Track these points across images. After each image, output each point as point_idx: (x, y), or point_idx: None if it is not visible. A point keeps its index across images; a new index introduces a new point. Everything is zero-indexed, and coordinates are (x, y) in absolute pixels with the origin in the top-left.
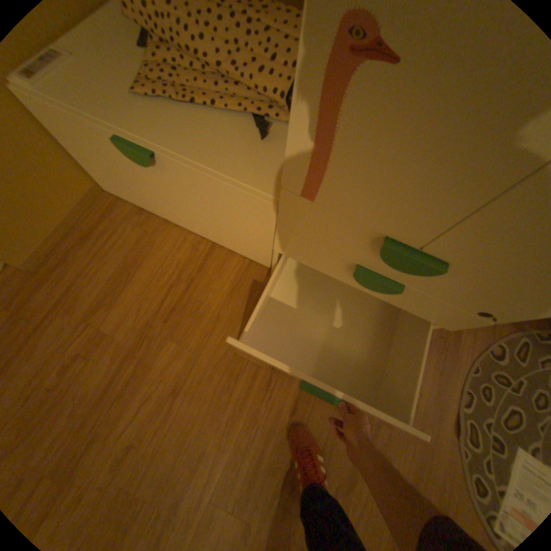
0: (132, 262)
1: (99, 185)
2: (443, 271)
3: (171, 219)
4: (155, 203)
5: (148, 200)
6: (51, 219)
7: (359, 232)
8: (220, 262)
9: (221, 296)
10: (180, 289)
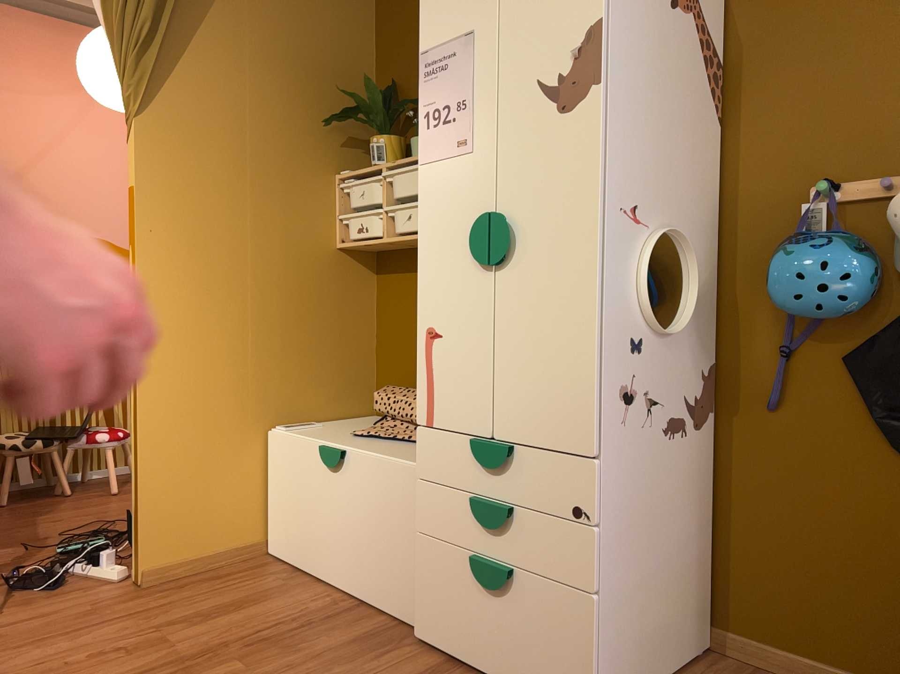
0: (250, 601)
1: (267, 545)
2: (515, 457)
3: (324, 574)
4: (318, 543)
5: (312, 541)
6: (203, 547)
7: (462, 447)
8: (356, 618)
9: (335, 643)
10: (287, 628)
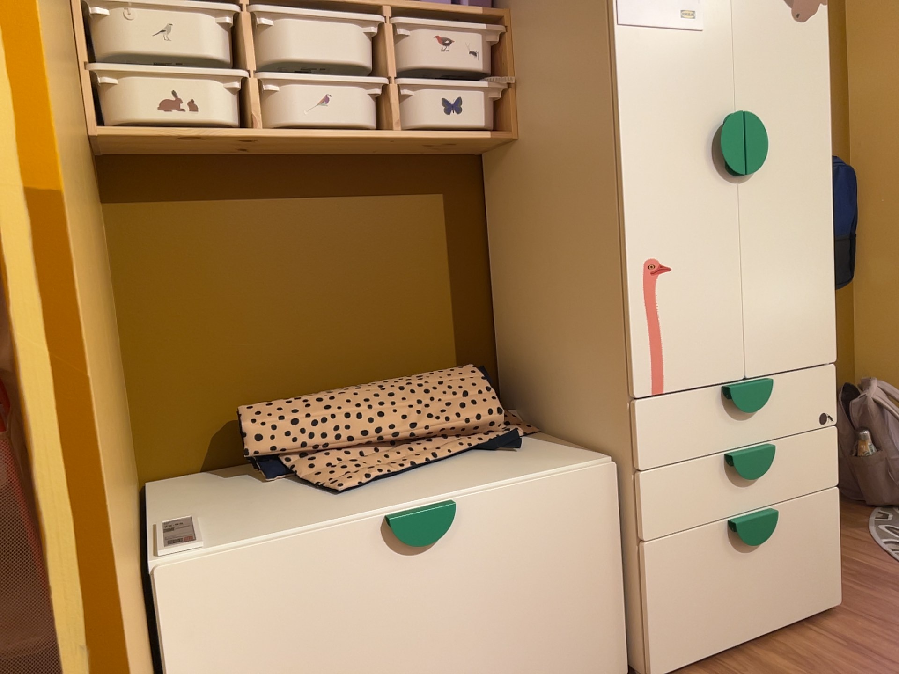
0: None
1: None
2: (771, 388)
3: None
4: None
5: None
6: None
7: (706, 402)
8: None
9: None
10: None
